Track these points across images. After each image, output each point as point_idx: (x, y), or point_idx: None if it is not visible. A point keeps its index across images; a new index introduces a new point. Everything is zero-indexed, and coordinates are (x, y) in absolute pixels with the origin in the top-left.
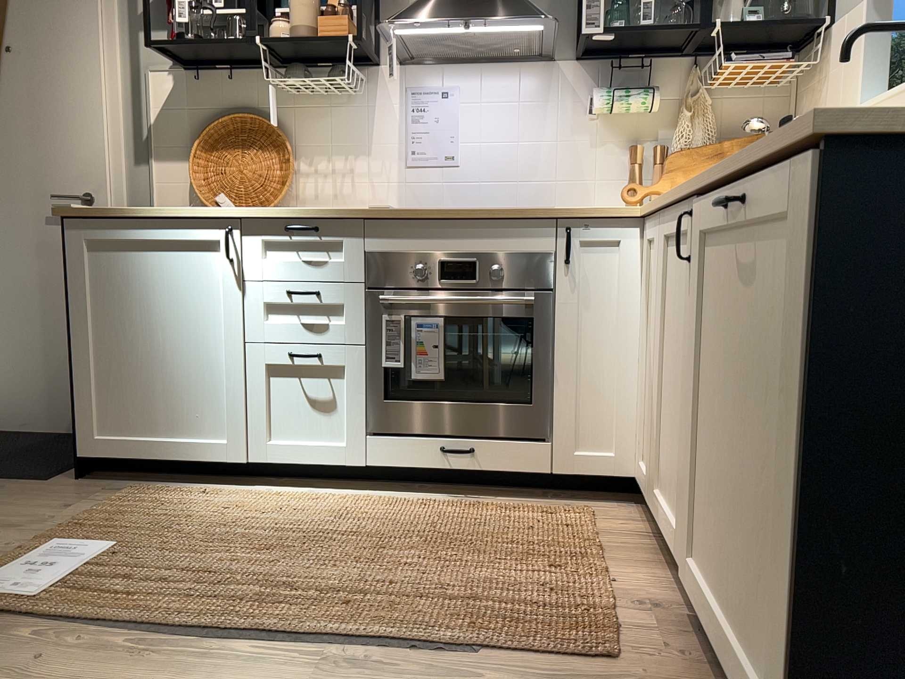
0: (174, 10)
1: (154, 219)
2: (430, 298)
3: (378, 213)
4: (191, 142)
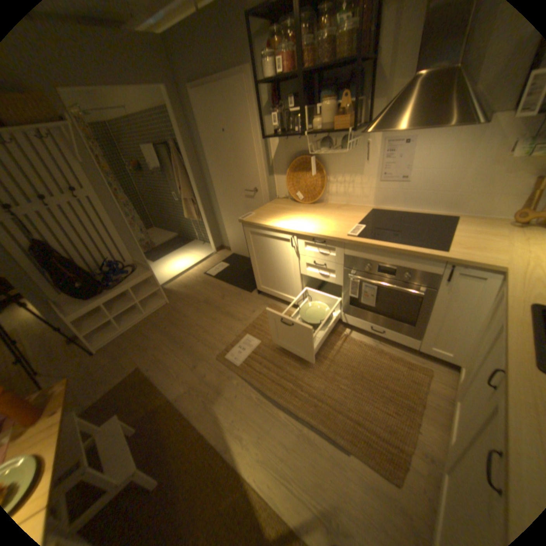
0: (274, 105)
1: (267, 228)
2: (369, 281)
3: (350, 241)
4: (286, 166)
